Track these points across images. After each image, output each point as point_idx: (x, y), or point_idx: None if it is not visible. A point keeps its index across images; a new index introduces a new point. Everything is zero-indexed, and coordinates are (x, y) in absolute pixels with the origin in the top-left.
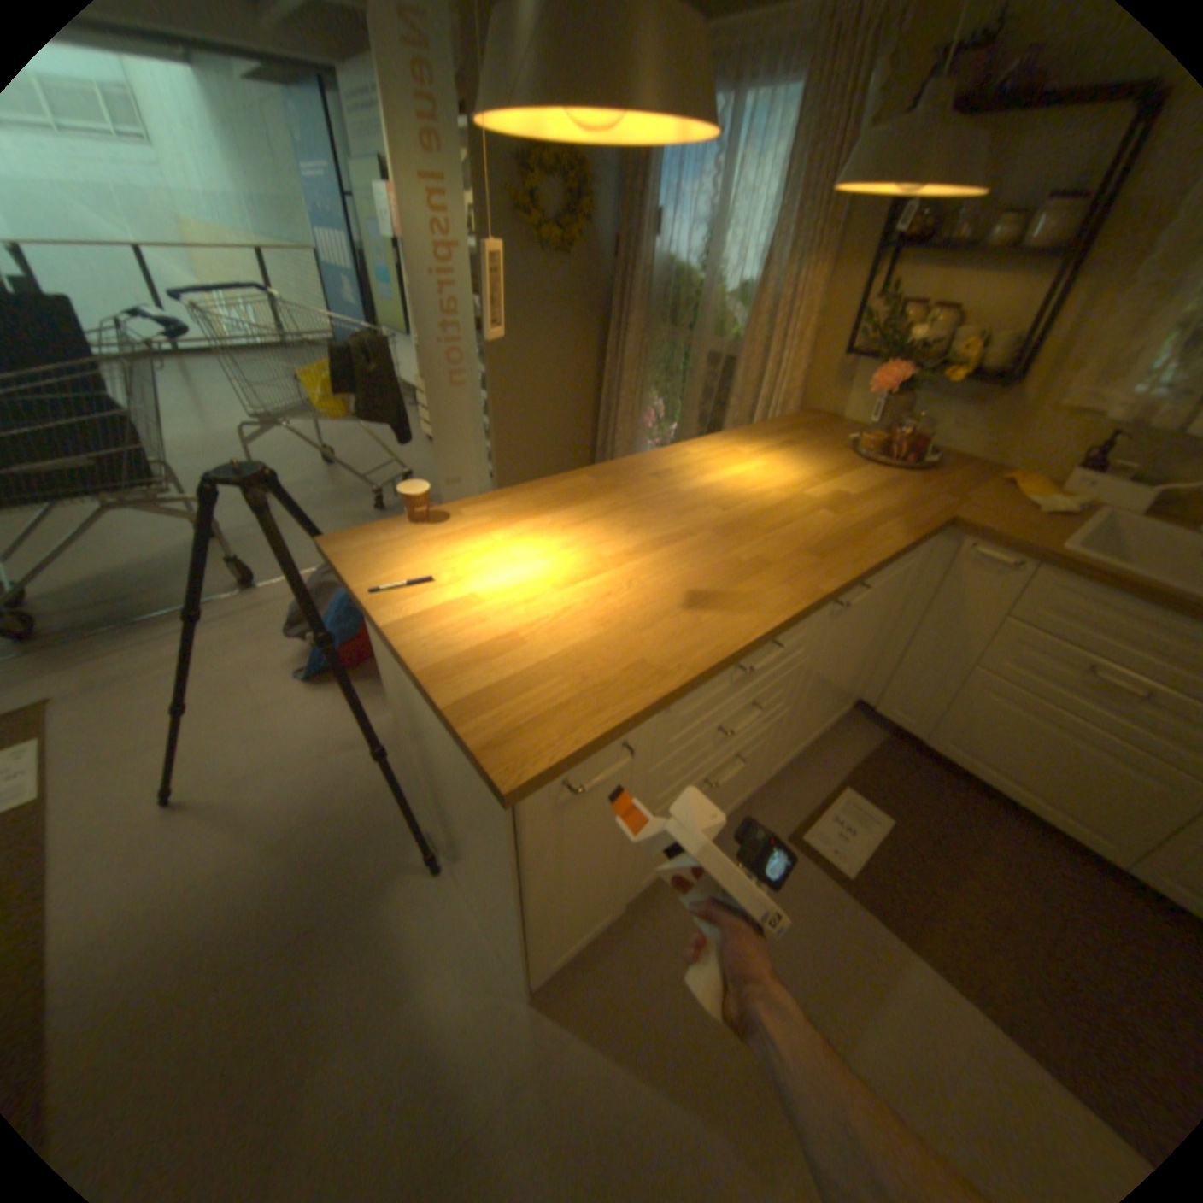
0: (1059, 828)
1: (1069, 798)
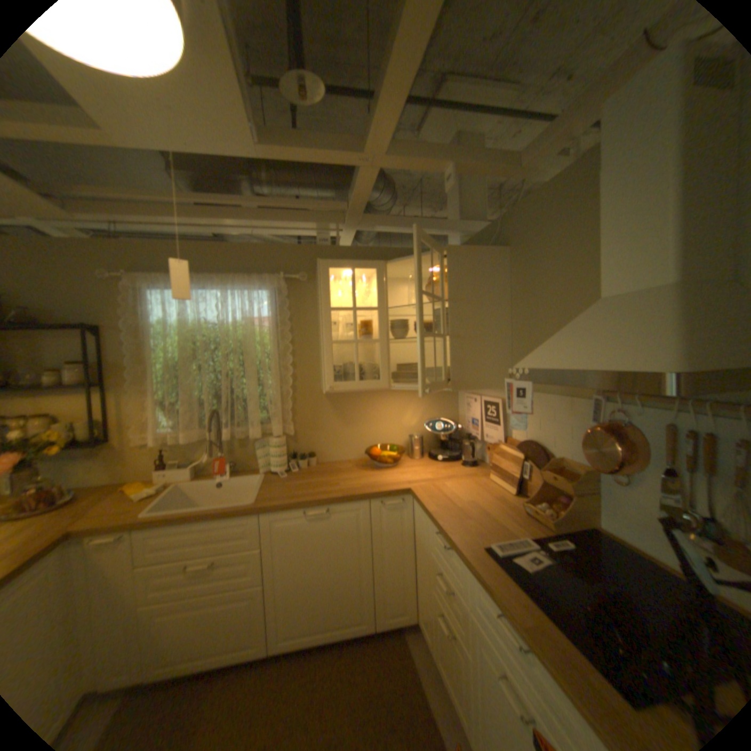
0: (231, 665)
1: (223, 644)
